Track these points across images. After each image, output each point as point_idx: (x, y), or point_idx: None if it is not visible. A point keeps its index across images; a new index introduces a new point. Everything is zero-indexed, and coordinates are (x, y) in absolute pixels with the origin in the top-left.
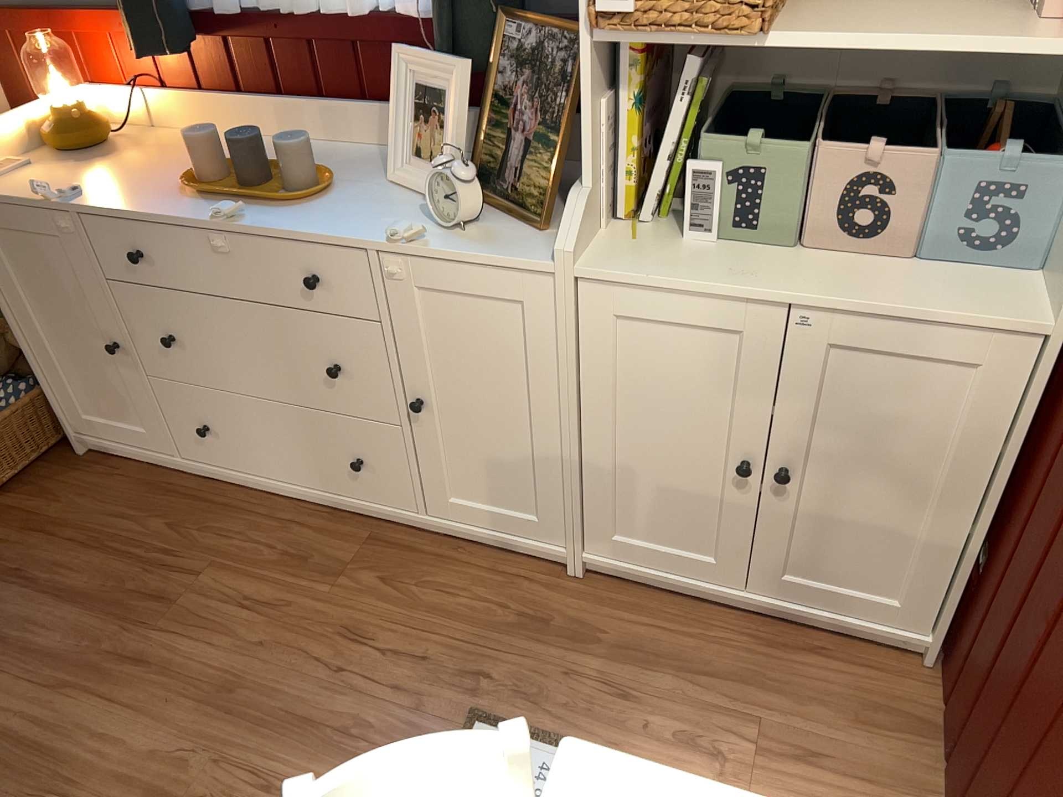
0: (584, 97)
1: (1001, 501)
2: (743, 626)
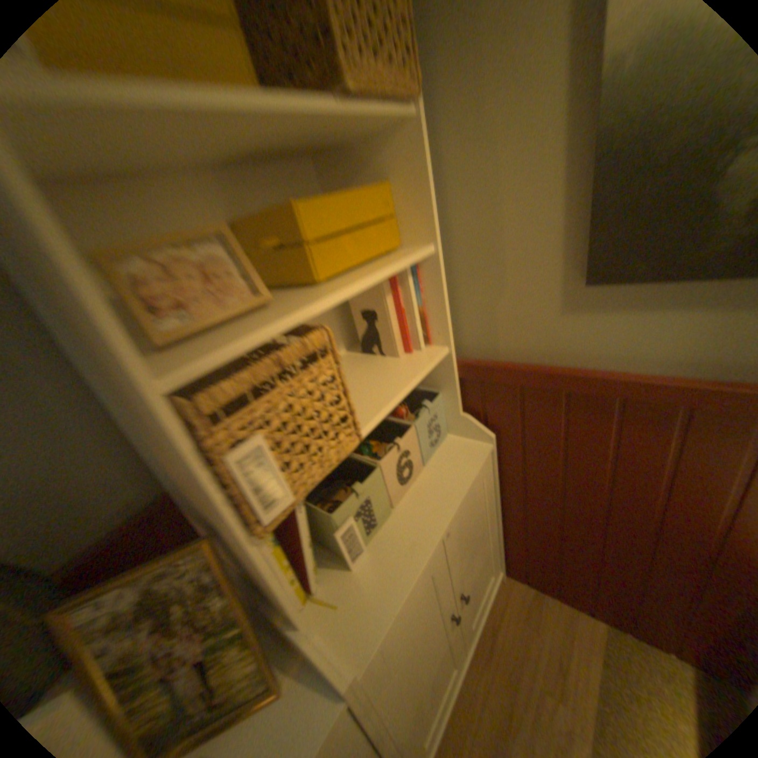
0: (264, 576)
1: (503, 505)
2: (479, 668)
